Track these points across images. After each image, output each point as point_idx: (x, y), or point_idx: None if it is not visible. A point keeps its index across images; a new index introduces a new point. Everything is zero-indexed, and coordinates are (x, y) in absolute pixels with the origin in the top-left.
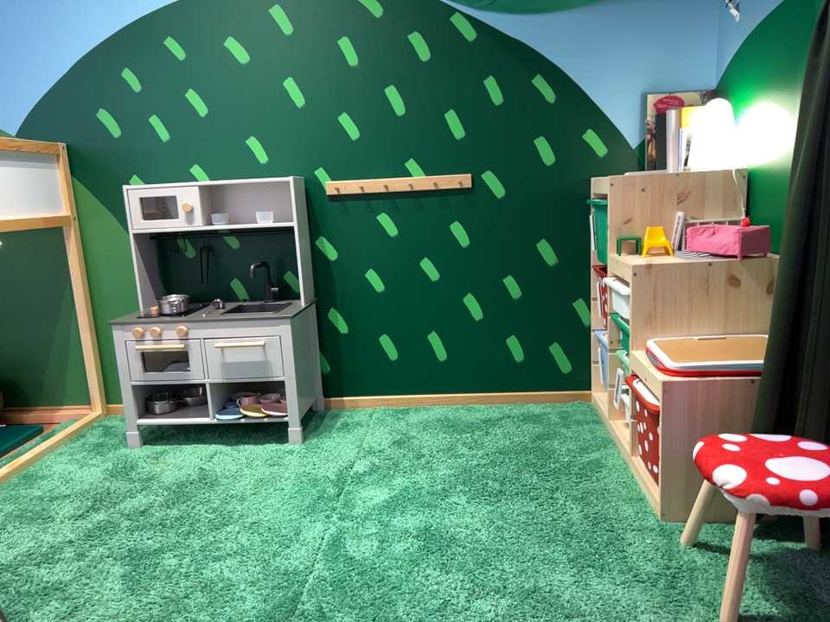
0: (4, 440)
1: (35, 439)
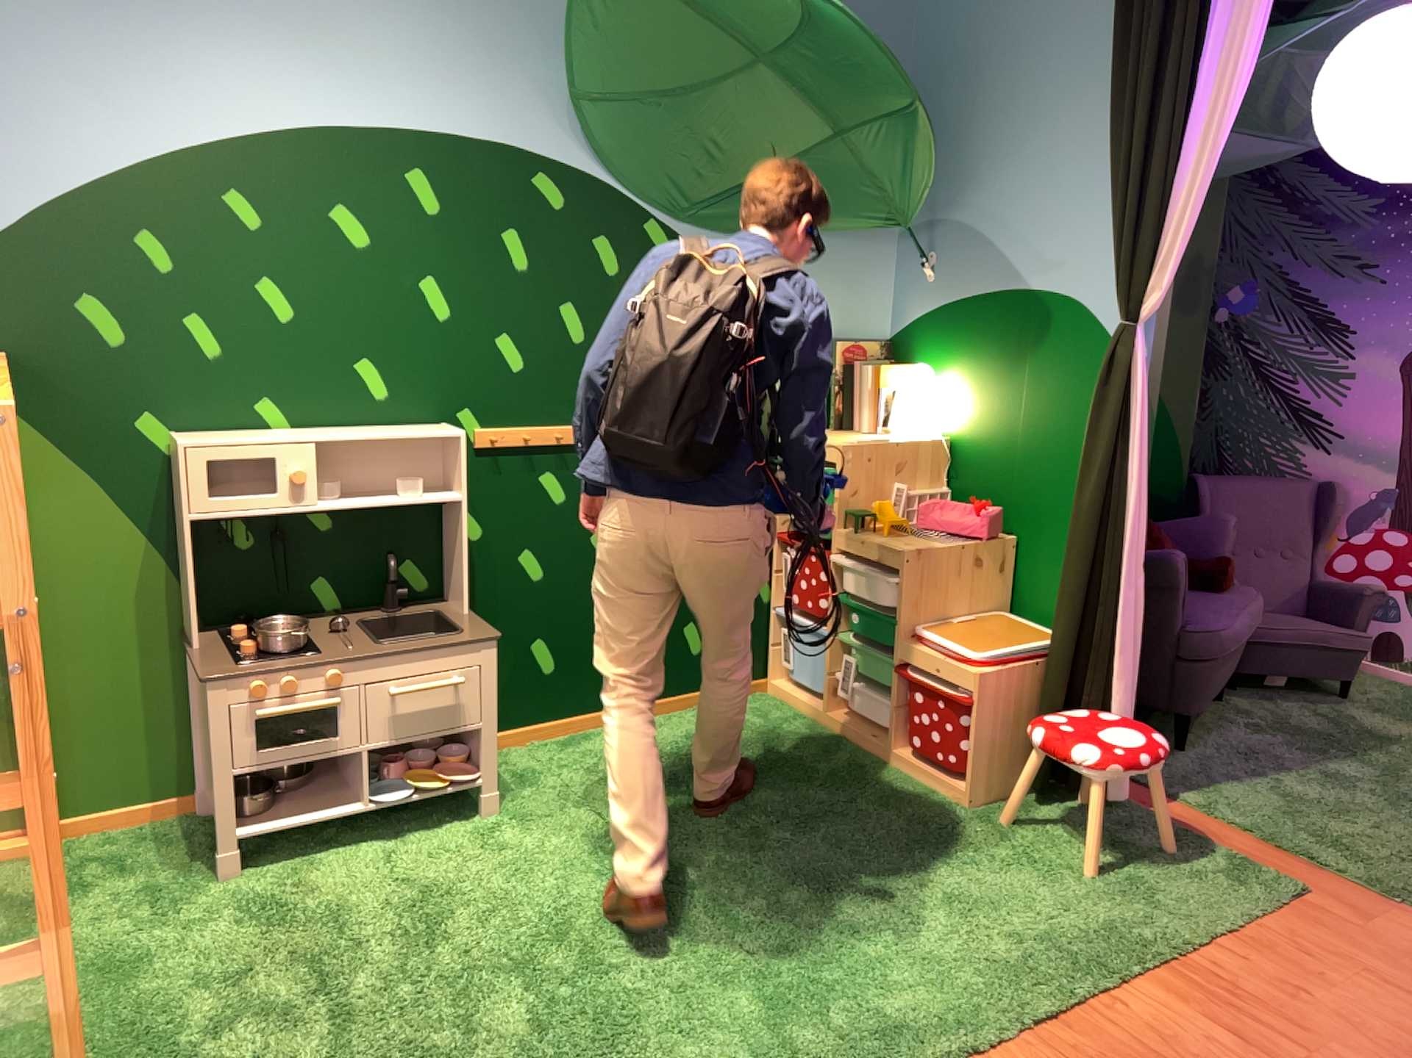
0: None
1: None
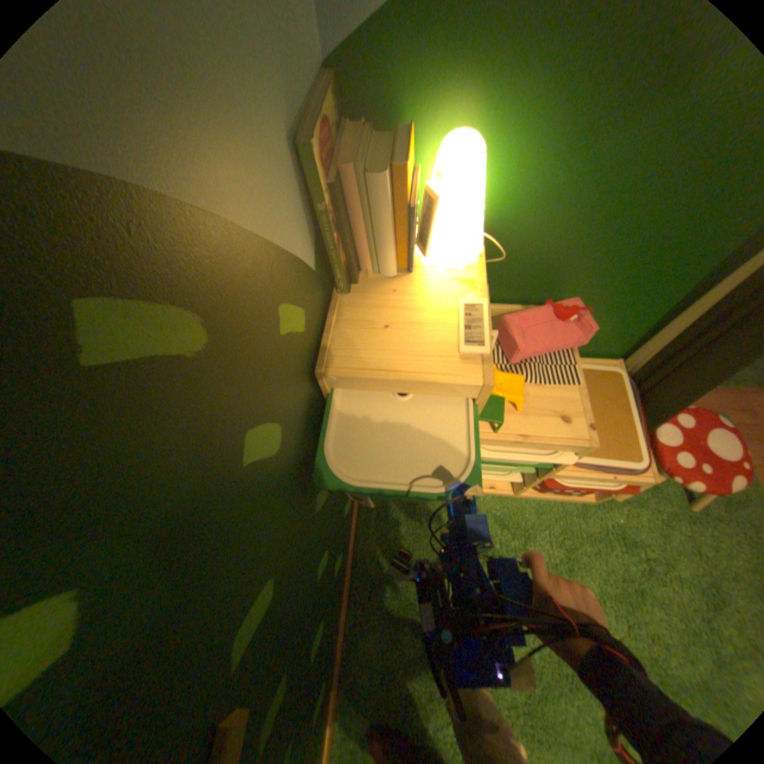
0: None
1: None
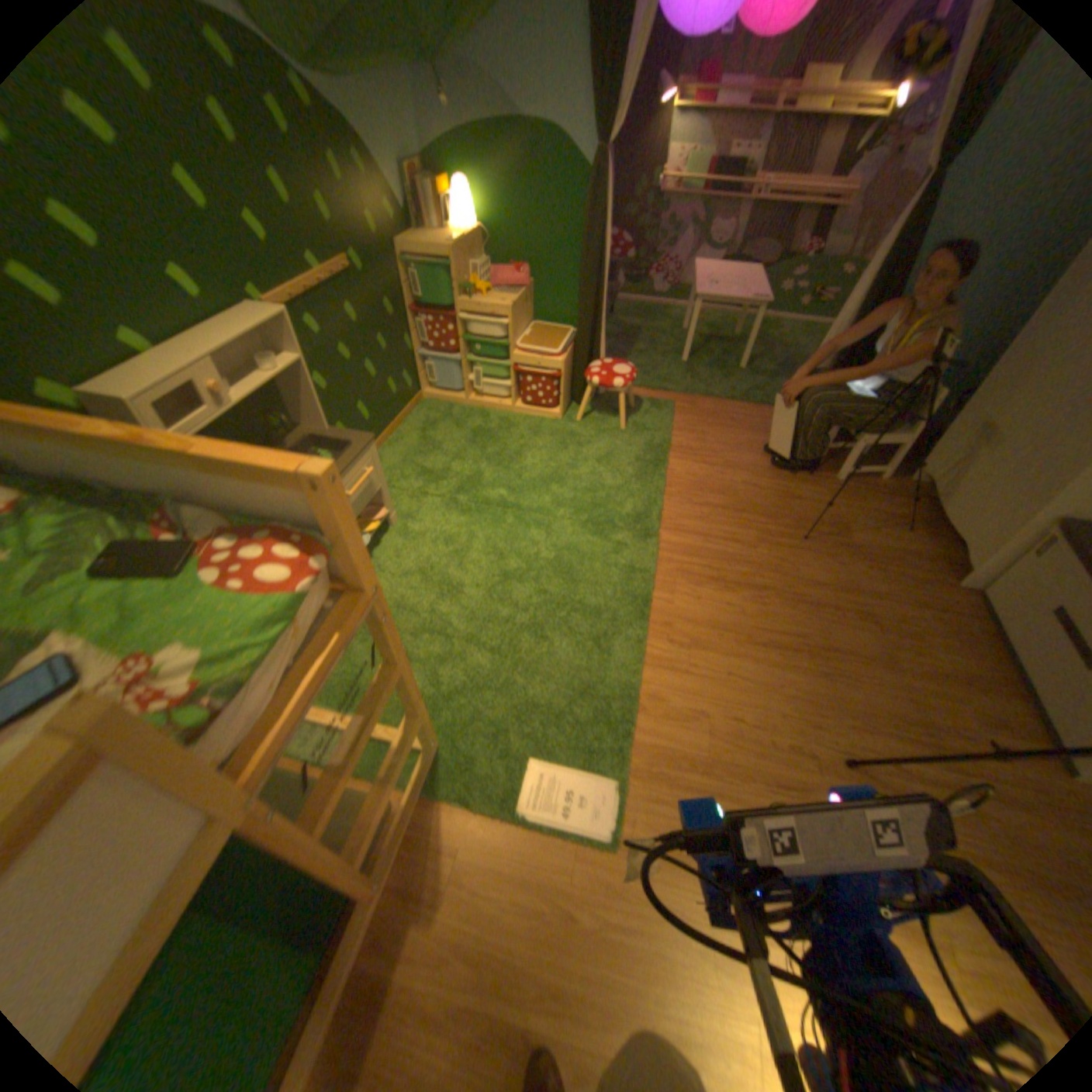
0: None
1: None
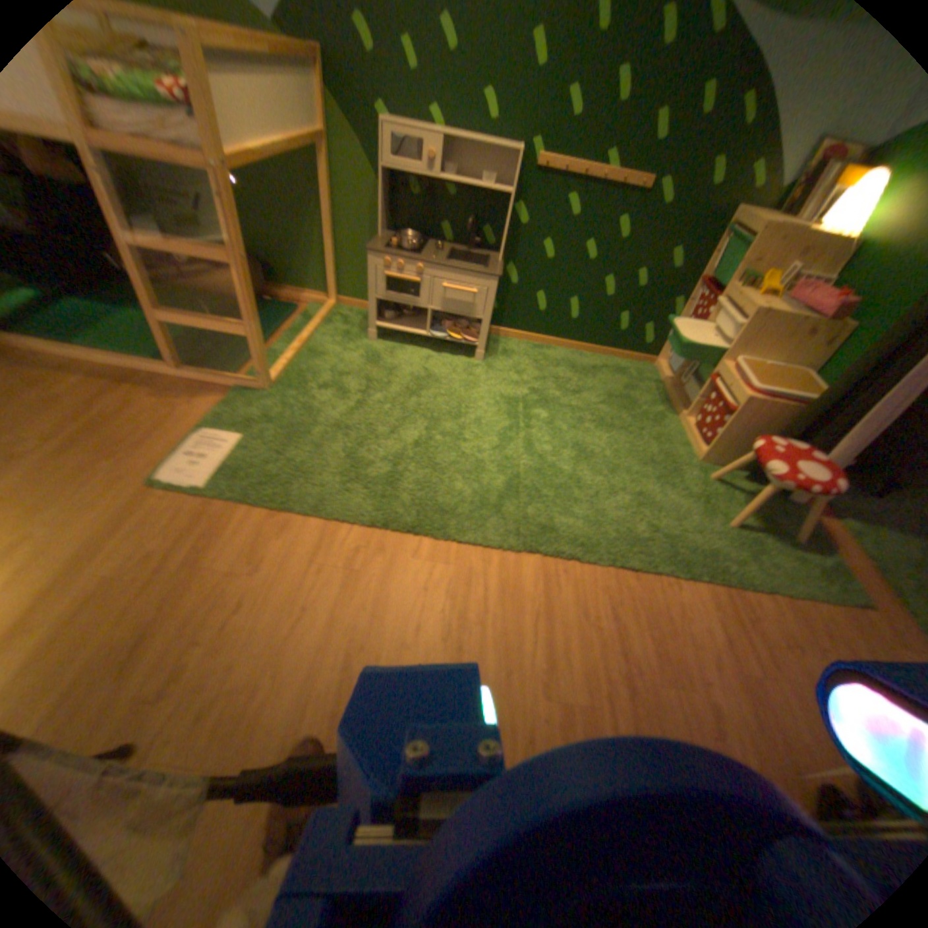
0: (277, 313)
1: (294, 314)
